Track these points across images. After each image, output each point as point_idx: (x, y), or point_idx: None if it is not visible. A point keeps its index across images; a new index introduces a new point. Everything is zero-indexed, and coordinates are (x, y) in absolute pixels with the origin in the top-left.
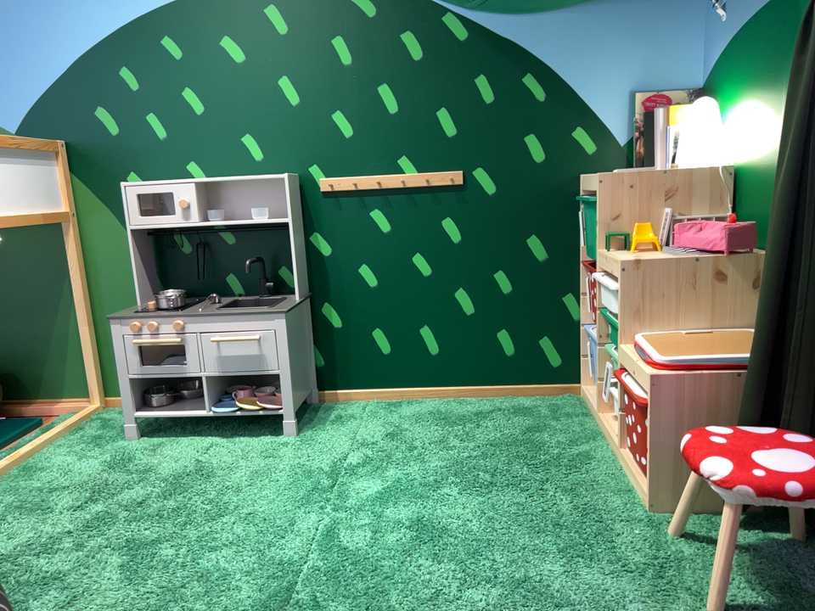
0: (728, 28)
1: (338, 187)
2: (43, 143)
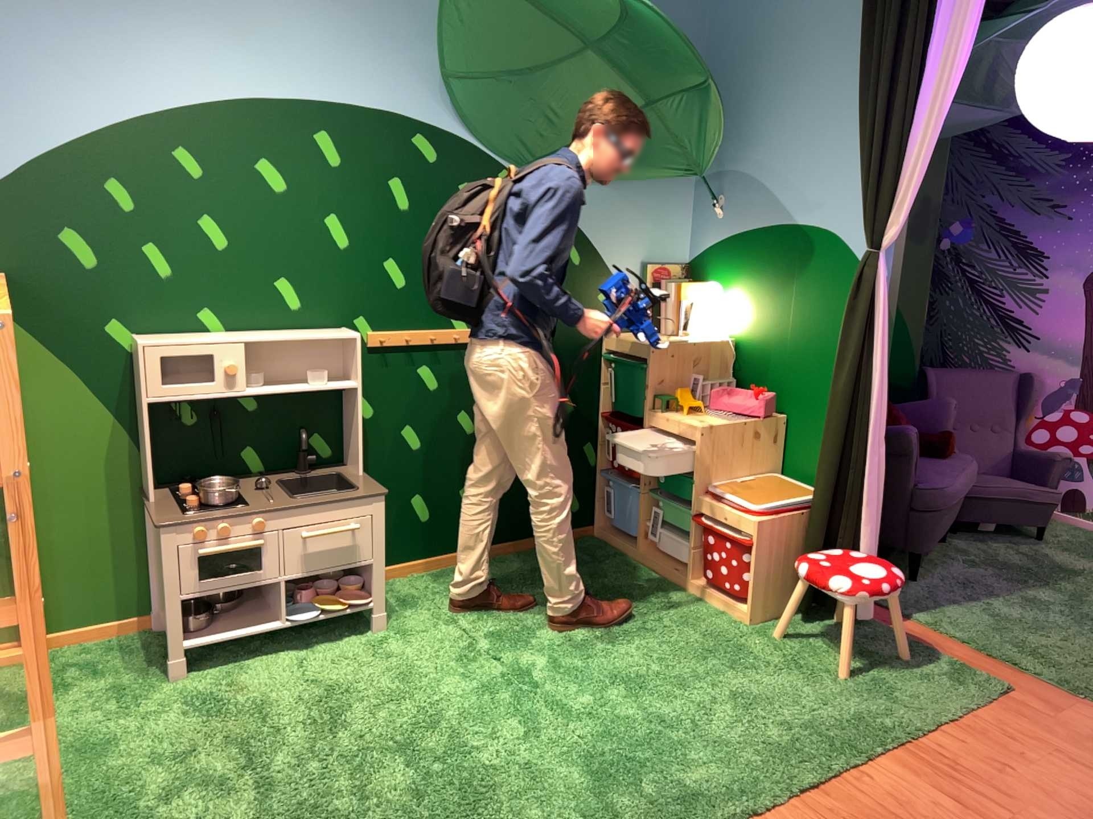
0: (723, 230)
1: (390, 344)
2: None
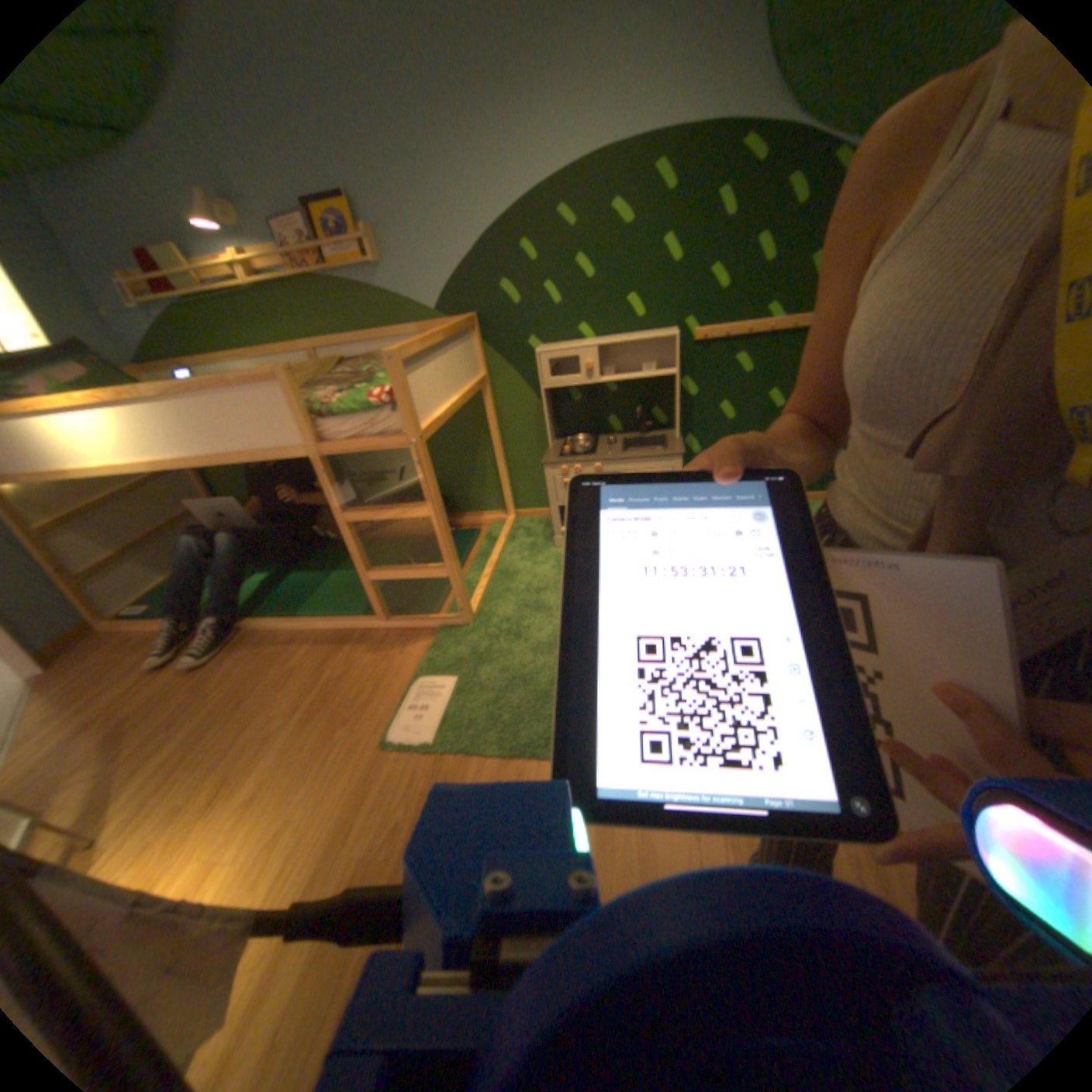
0: None
1: (708, 334)
2: (459, 316)
